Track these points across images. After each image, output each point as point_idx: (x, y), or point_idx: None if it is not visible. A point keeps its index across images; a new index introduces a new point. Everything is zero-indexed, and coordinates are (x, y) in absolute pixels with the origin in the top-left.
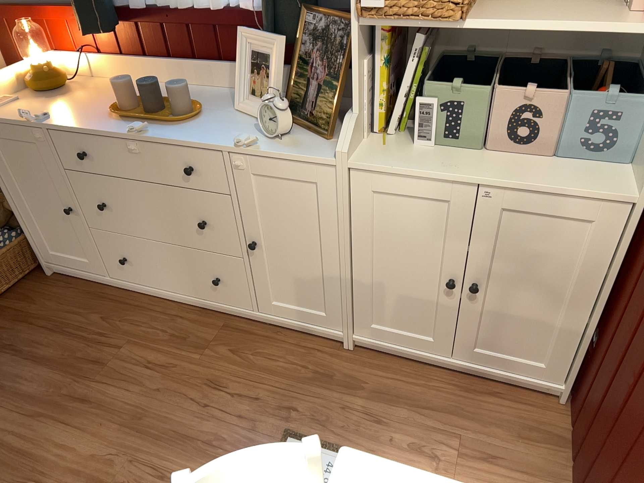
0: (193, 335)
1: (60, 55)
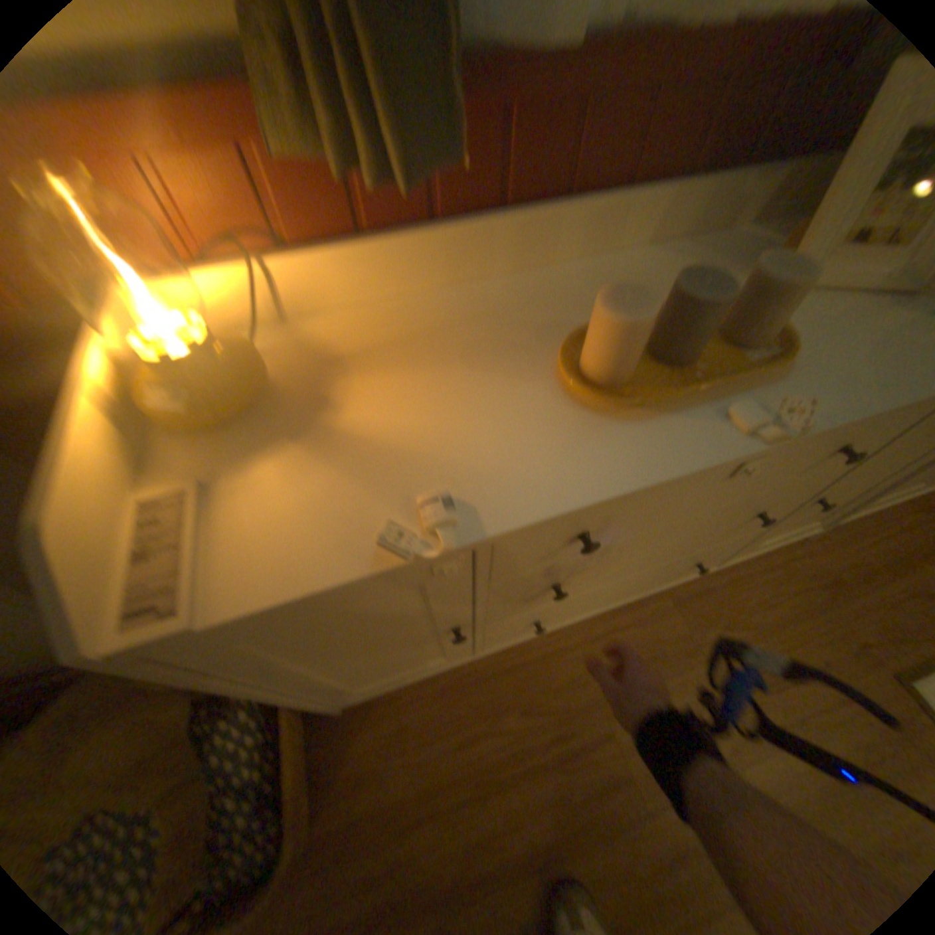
0: (664, 646)
1: (178, 268)
